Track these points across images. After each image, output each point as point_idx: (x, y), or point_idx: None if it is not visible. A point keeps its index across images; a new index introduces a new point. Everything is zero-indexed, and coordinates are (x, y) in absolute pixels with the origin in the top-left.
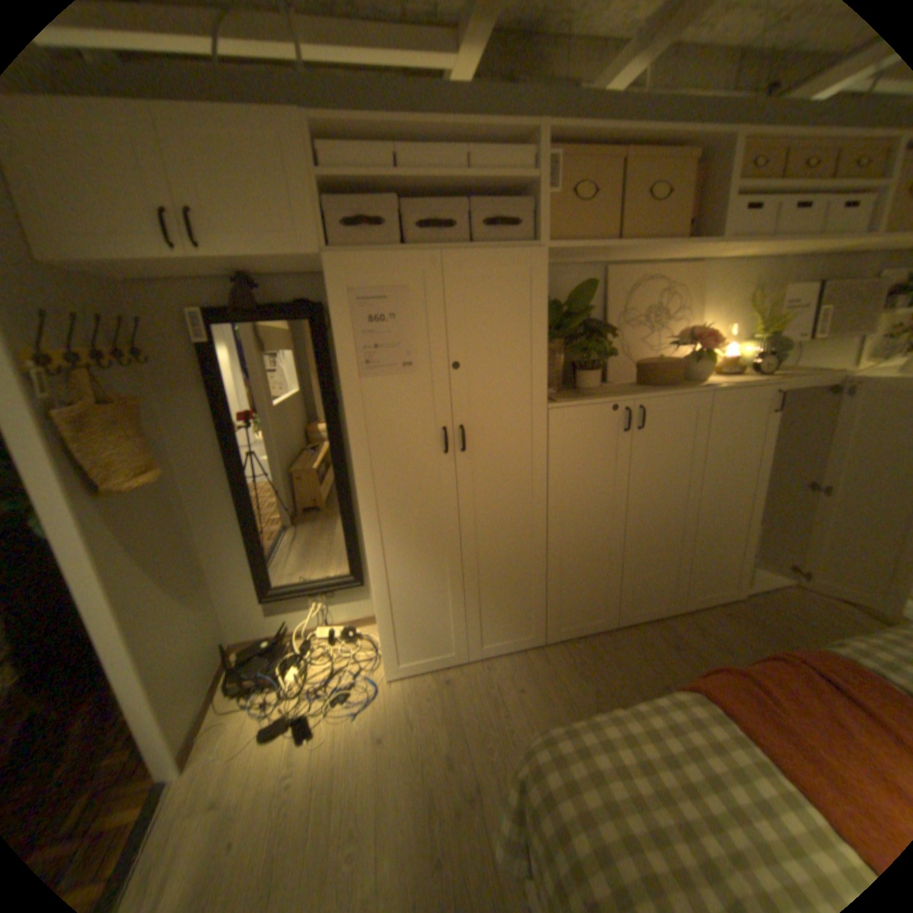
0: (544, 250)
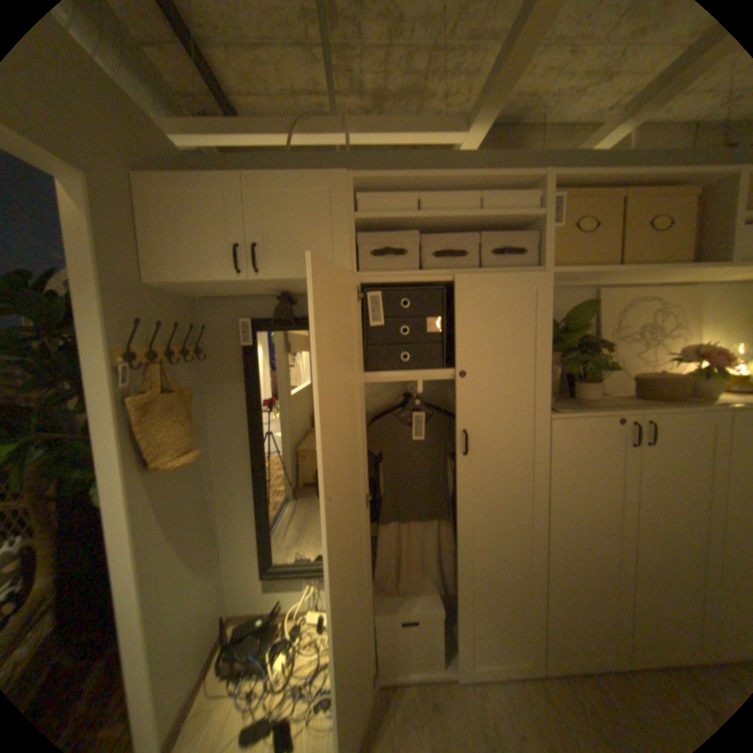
0: (549, 274)
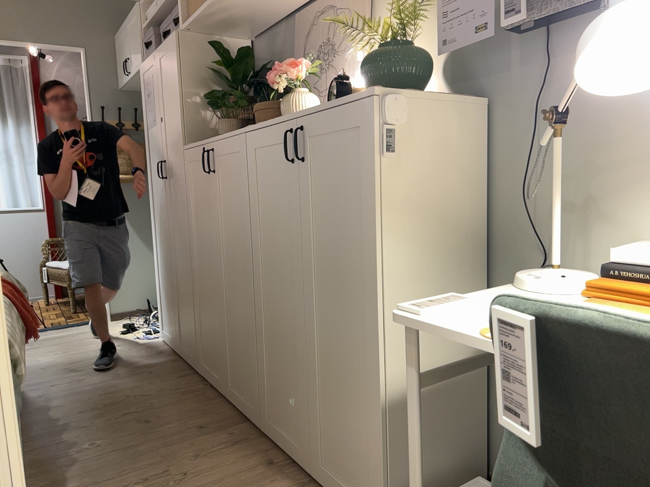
0: (176, 32)
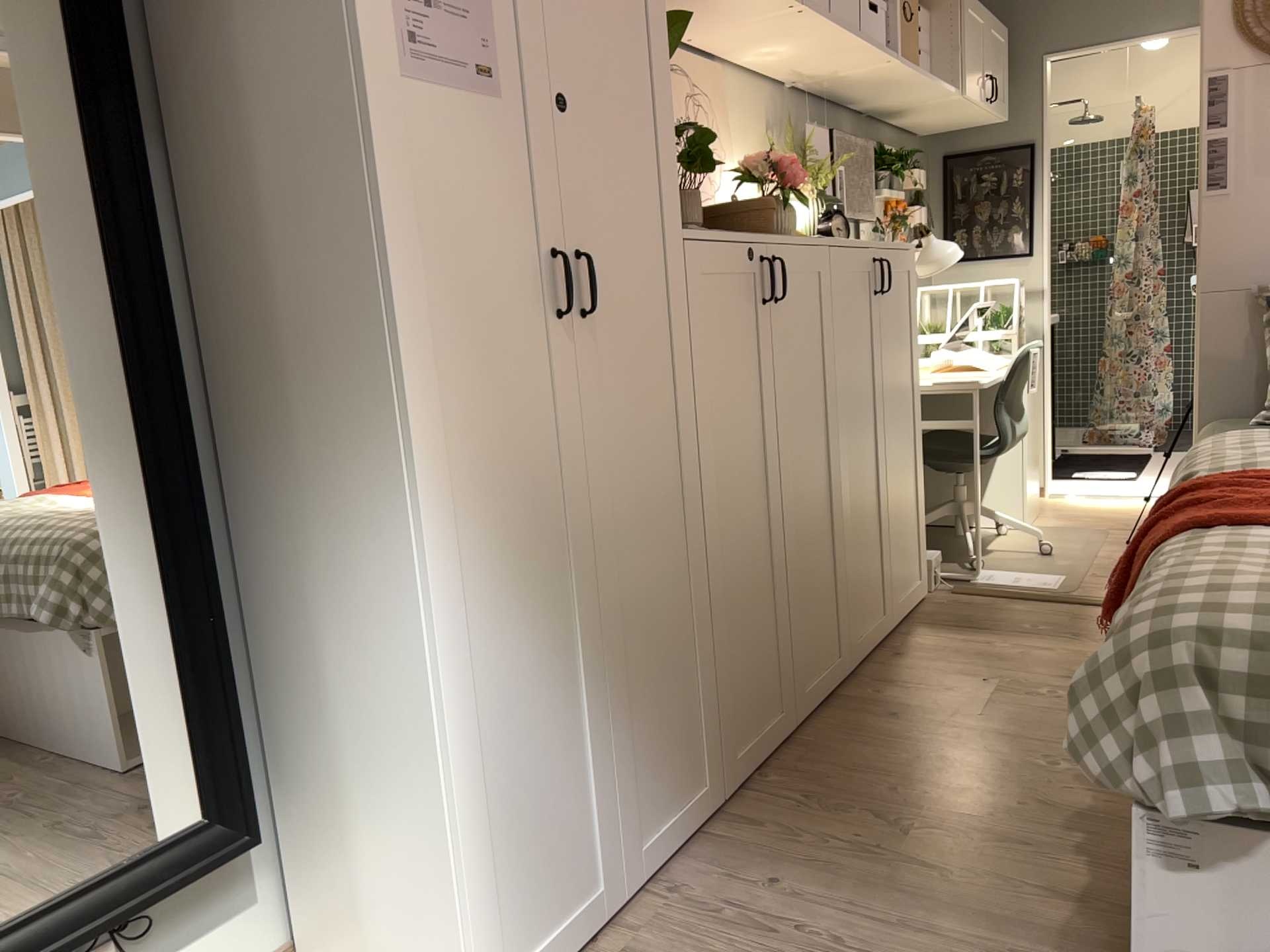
0: None
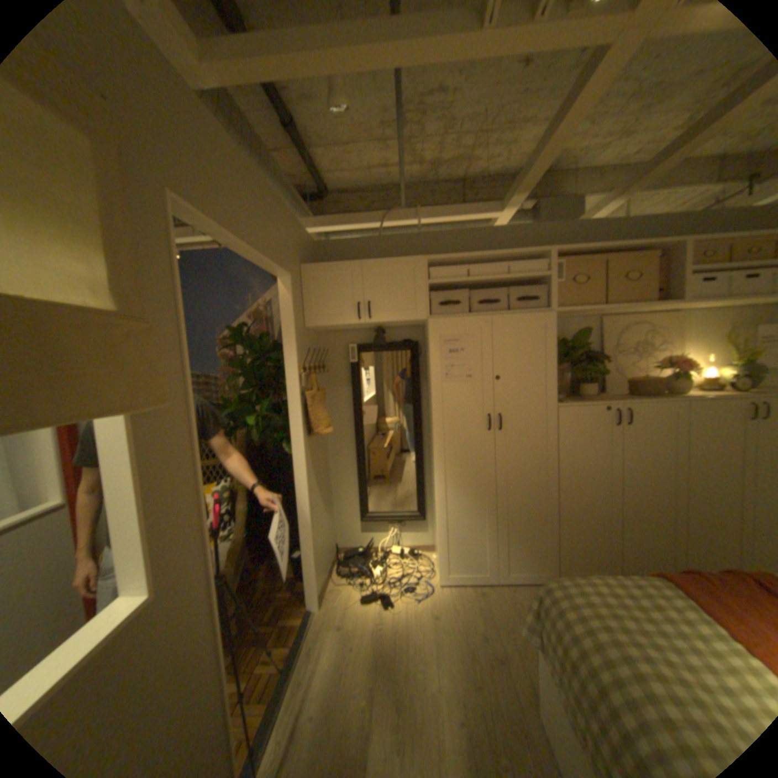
0: (553, 314)
